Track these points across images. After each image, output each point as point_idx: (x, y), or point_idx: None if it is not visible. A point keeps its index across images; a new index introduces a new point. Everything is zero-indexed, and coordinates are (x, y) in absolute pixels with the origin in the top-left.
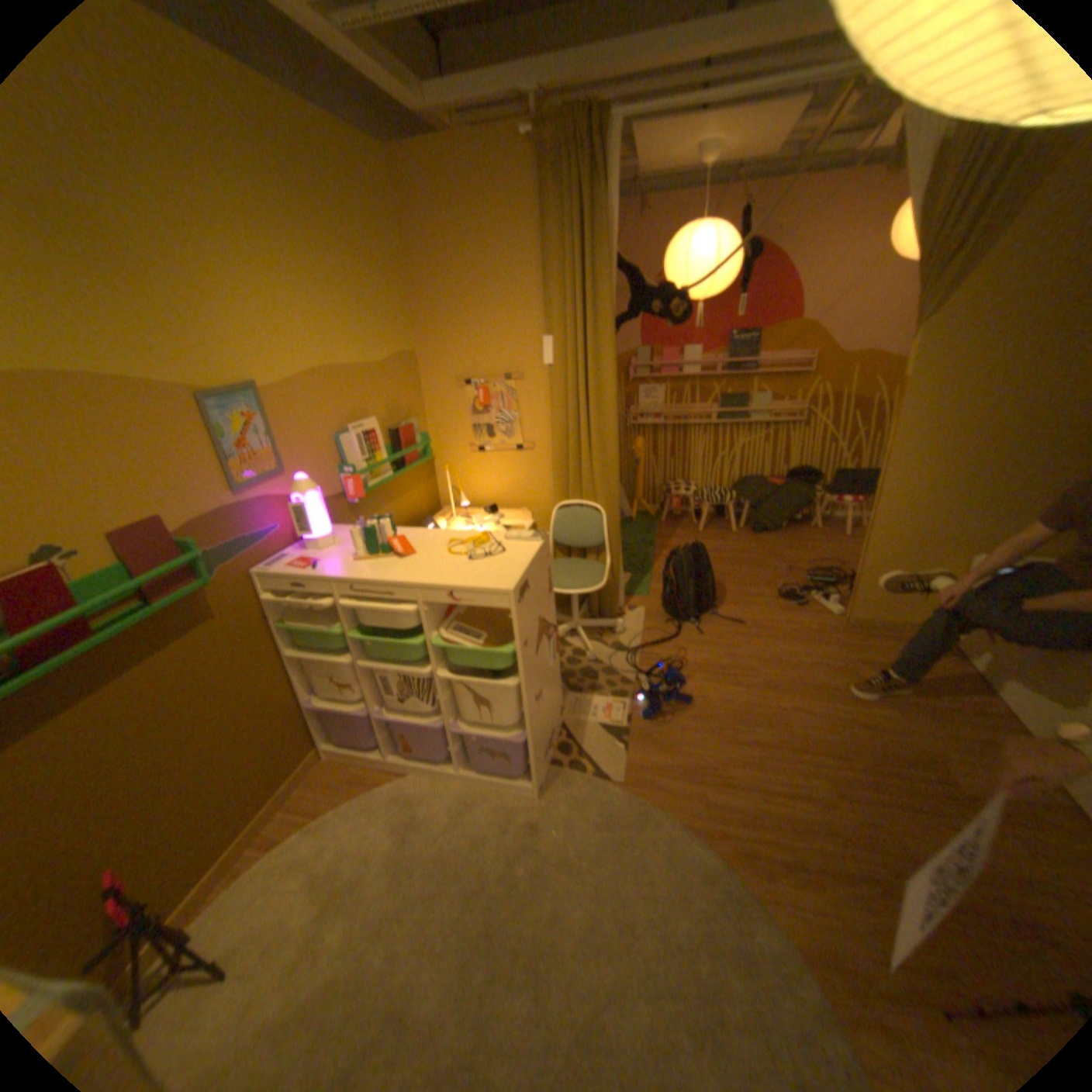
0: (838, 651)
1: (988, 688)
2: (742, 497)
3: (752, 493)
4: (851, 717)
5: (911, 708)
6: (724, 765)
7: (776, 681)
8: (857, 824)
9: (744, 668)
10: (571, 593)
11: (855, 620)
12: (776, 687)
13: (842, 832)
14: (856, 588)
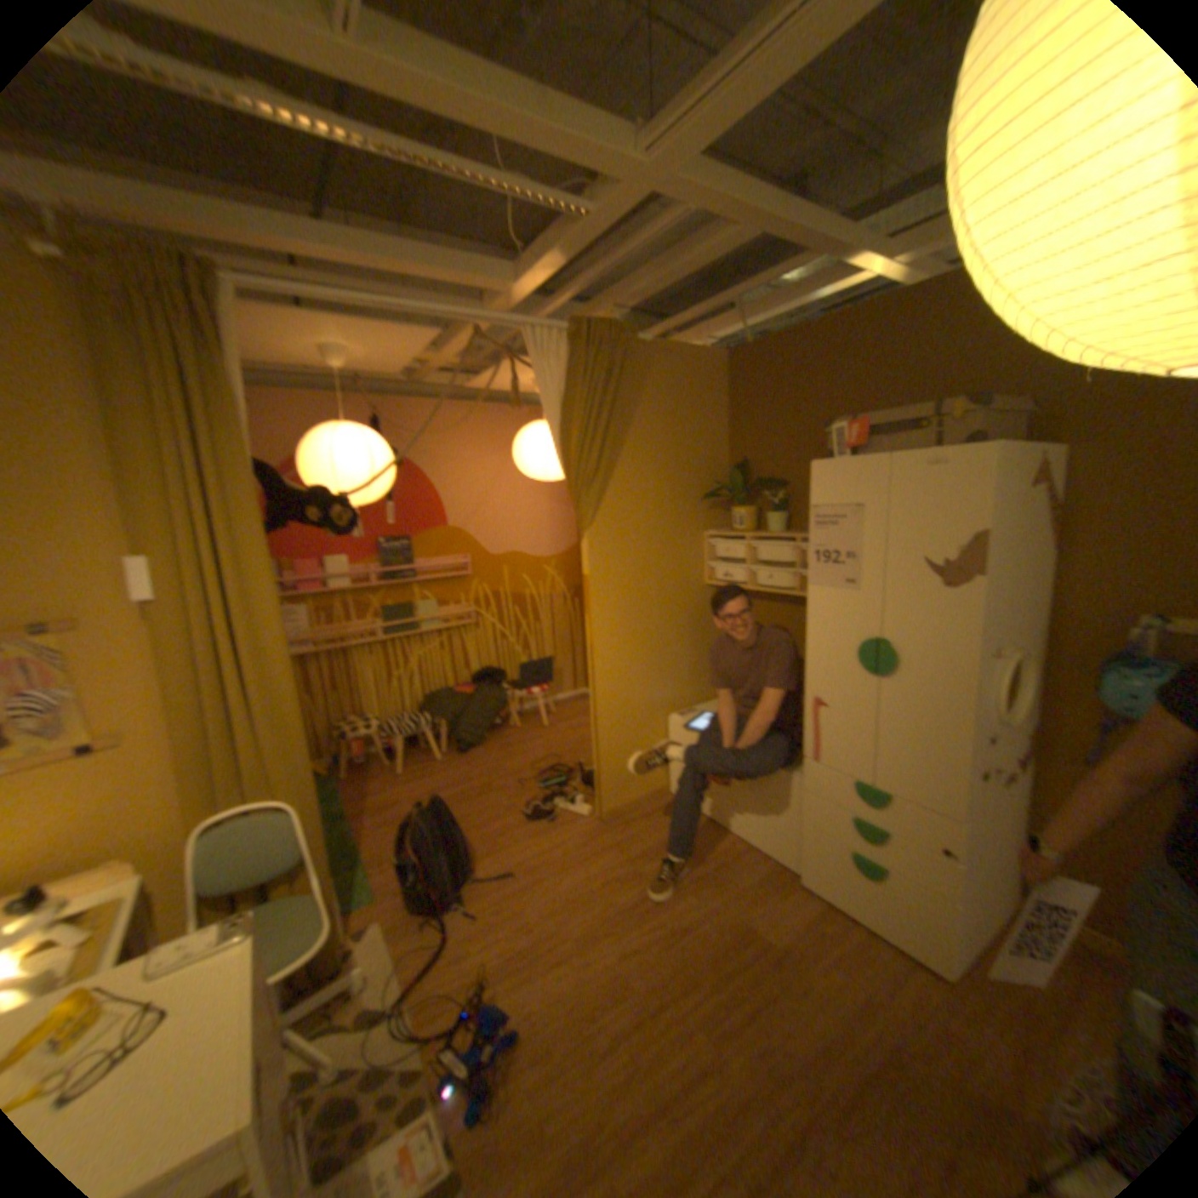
0: (610, 857)
1: (721, 830)
2: (433, 716)
3: (444, 709)
4: (665, 930)
5: (695, 885)
6: (602, 1110)
7: (582, 932)
8: (749, 1065)
9: (543, 937)
10: (271, 982)
11: (605, 815)
12: (587, 941)
13: (748, 1090)
14: (584, 779)
